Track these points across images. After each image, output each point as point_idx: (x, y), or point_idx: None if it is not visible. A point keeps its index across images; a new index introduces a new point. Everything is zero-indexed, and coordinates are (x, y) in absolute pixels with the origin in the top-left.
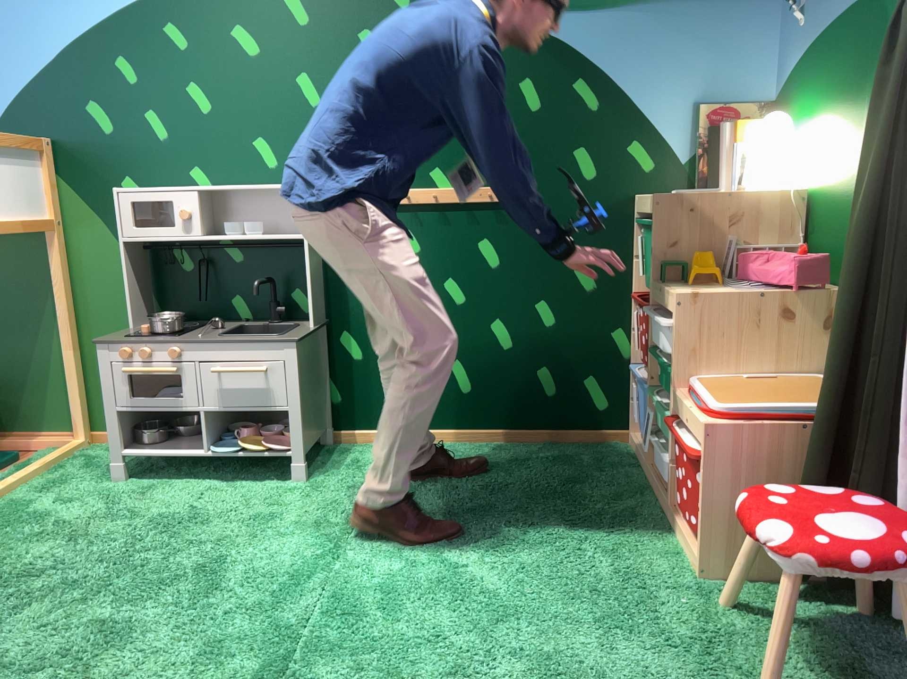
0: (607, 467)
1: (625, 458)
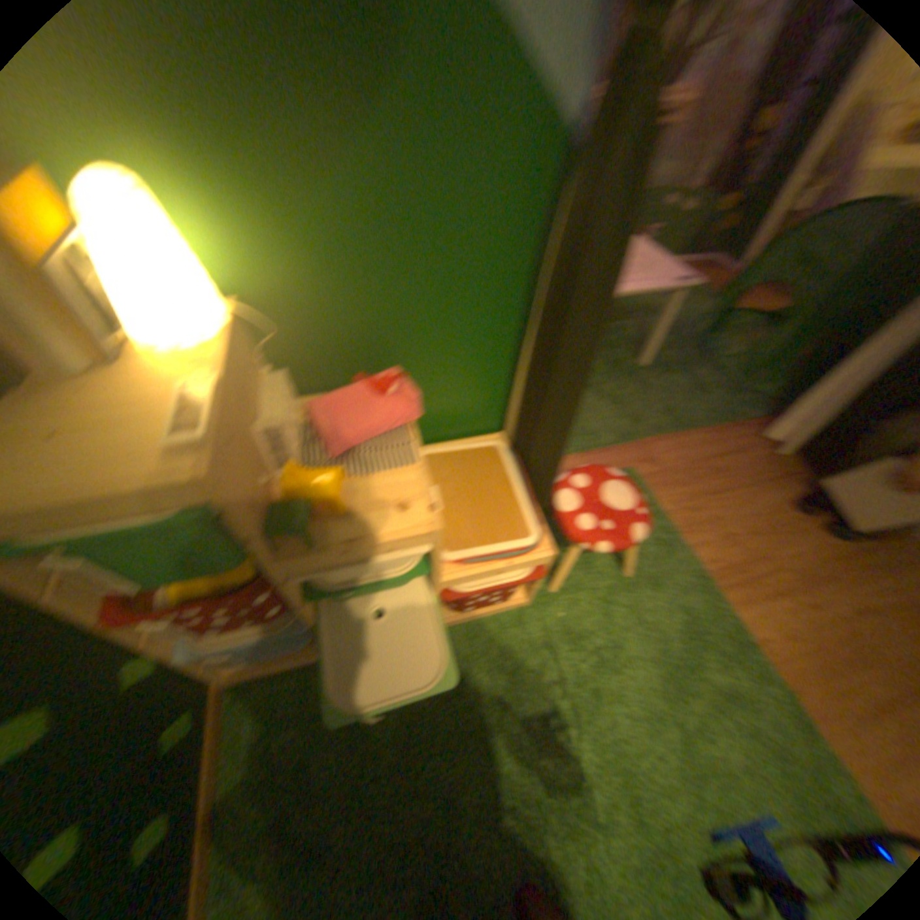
0: (309, 704)
1: (283, 683)
